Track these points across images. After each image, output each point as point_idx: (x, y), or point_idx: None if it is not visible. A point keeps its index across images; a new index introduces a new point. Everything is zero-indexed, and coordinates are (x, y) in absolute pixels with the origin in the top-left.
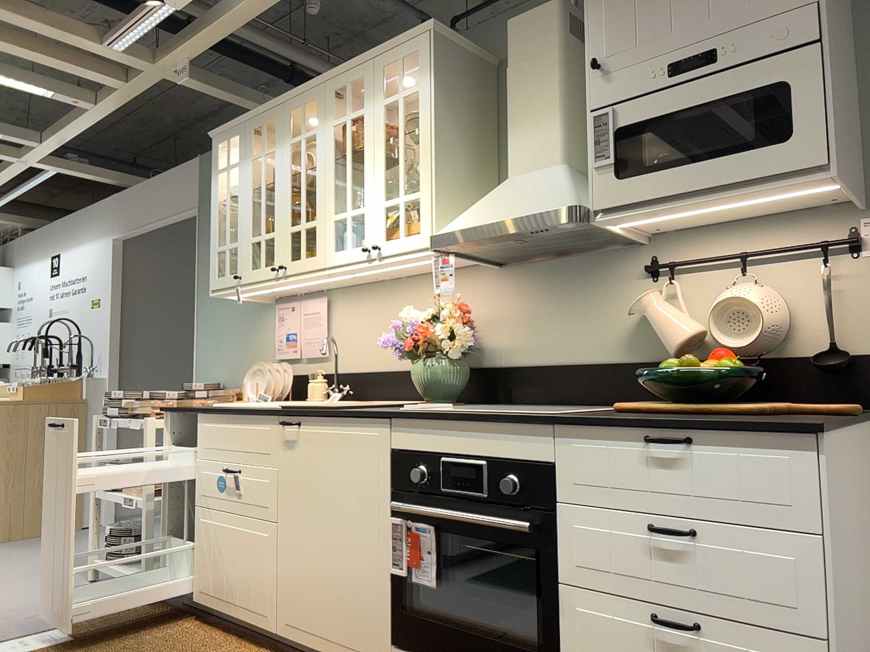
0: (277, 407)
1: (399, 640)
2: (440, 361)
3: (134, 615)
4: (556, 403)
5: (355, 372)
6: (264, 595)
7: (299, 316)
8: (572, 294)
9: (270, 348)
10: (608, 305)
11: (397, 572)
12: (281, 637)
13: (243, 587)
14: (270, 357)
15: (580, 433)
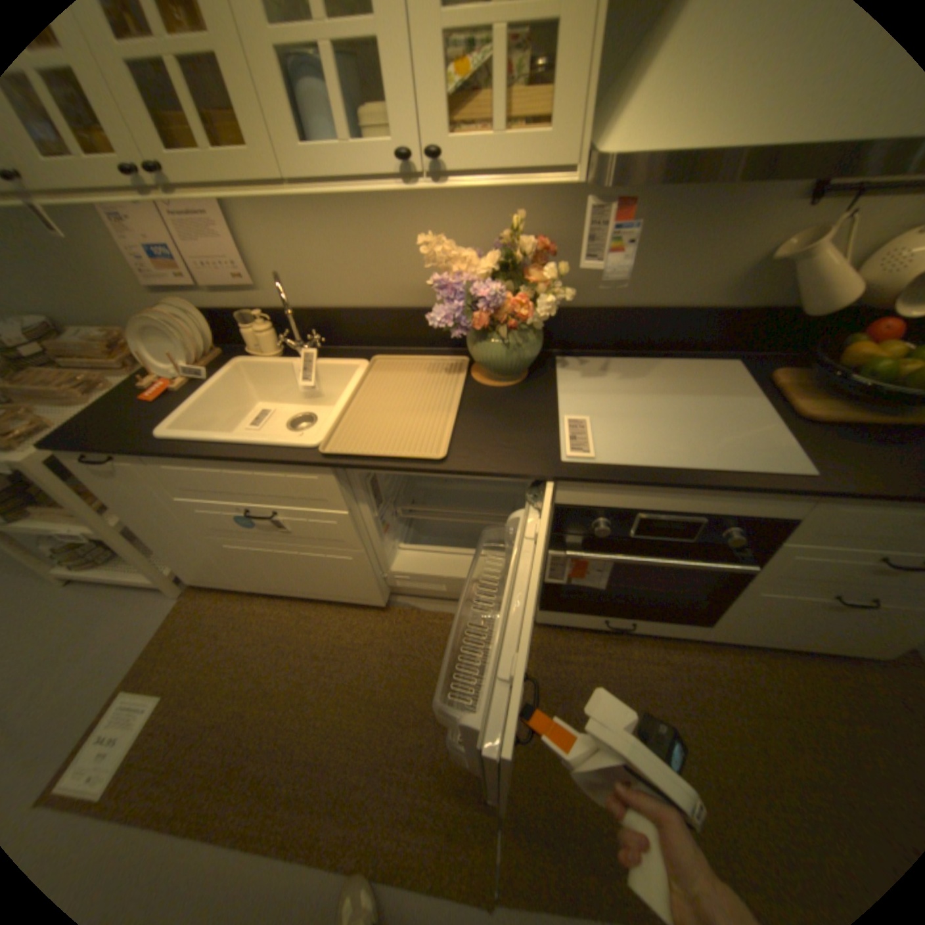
0: (309, 445)
1: (548, 608)
2: (522, 336)
3: (185, 621)
4: (627, 348)
5: (315, 308)
6: (361, 590)
7: (157, 216)
8: (685, 214)
9: (117, 265)
10: (733, 233)
11: (554, 581)
12: (394, 607)
13: (327, 586)
14: (126, 279)
15: (856, 501)
